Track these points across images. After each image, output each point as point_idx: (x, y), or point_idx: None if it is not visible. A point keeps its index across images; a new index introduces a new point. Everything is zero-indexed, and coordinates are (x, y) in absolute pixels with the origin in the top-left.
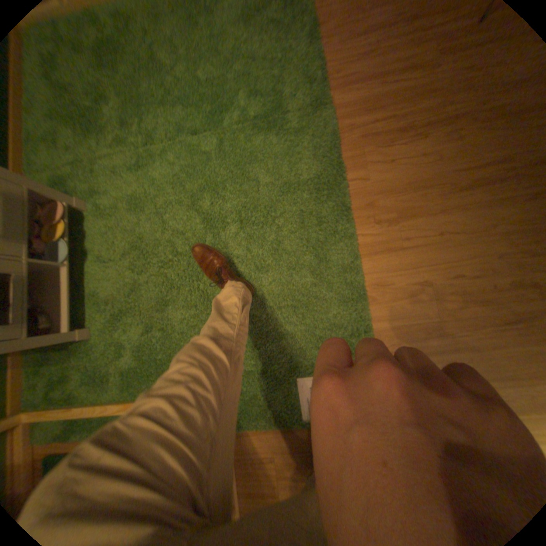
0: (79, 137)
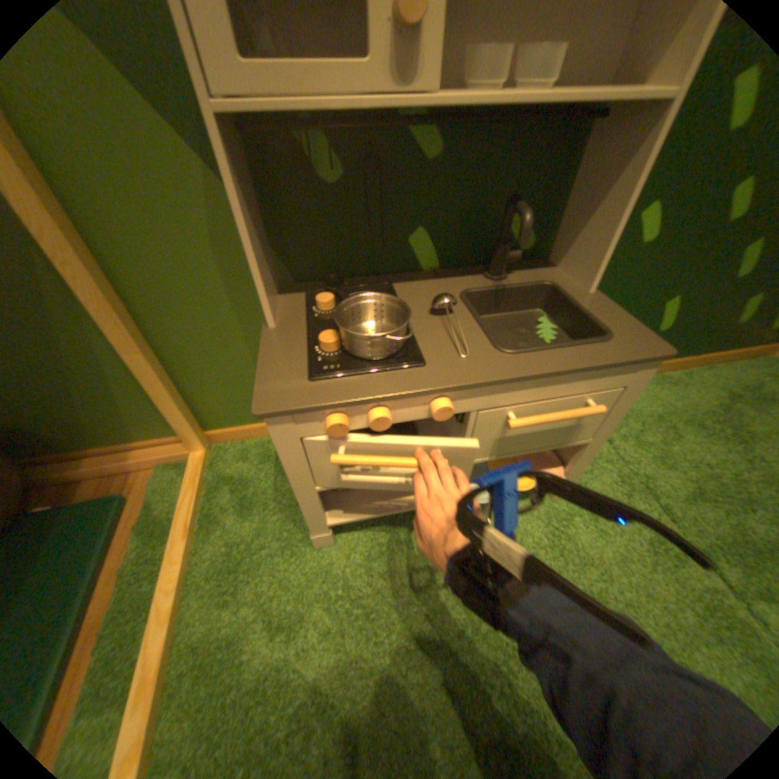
0: (675, 466)
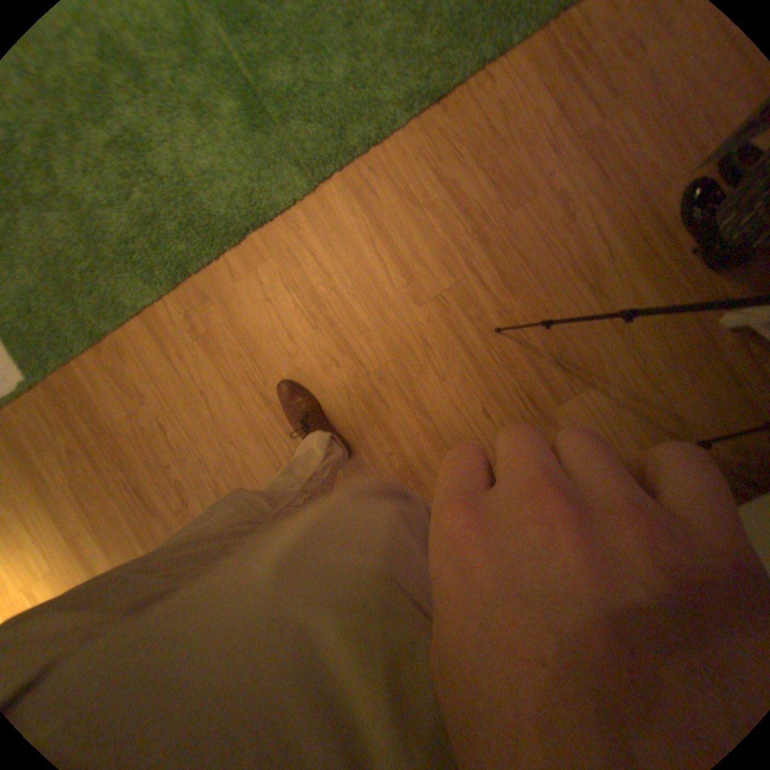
0: None
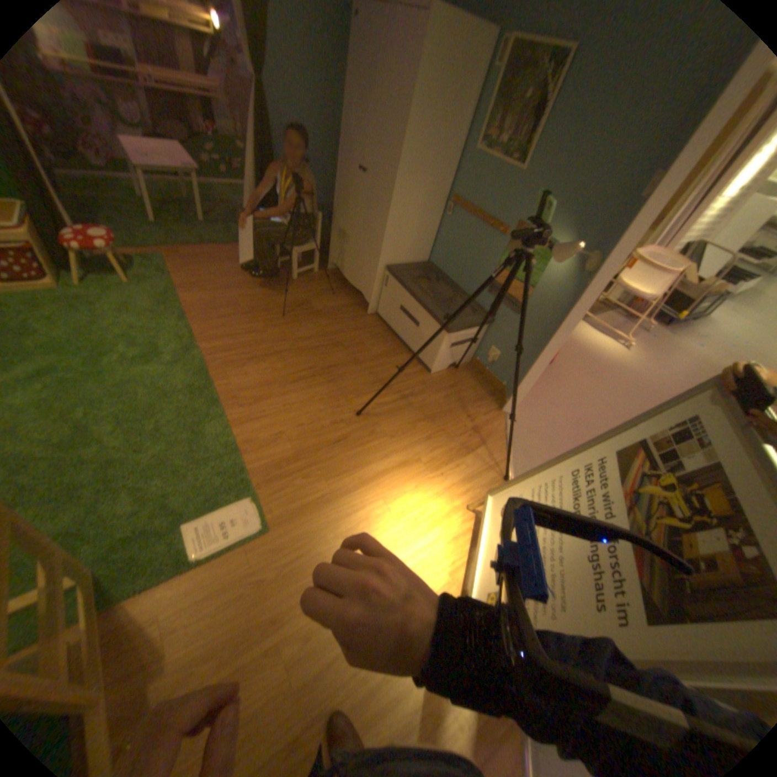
0: None
